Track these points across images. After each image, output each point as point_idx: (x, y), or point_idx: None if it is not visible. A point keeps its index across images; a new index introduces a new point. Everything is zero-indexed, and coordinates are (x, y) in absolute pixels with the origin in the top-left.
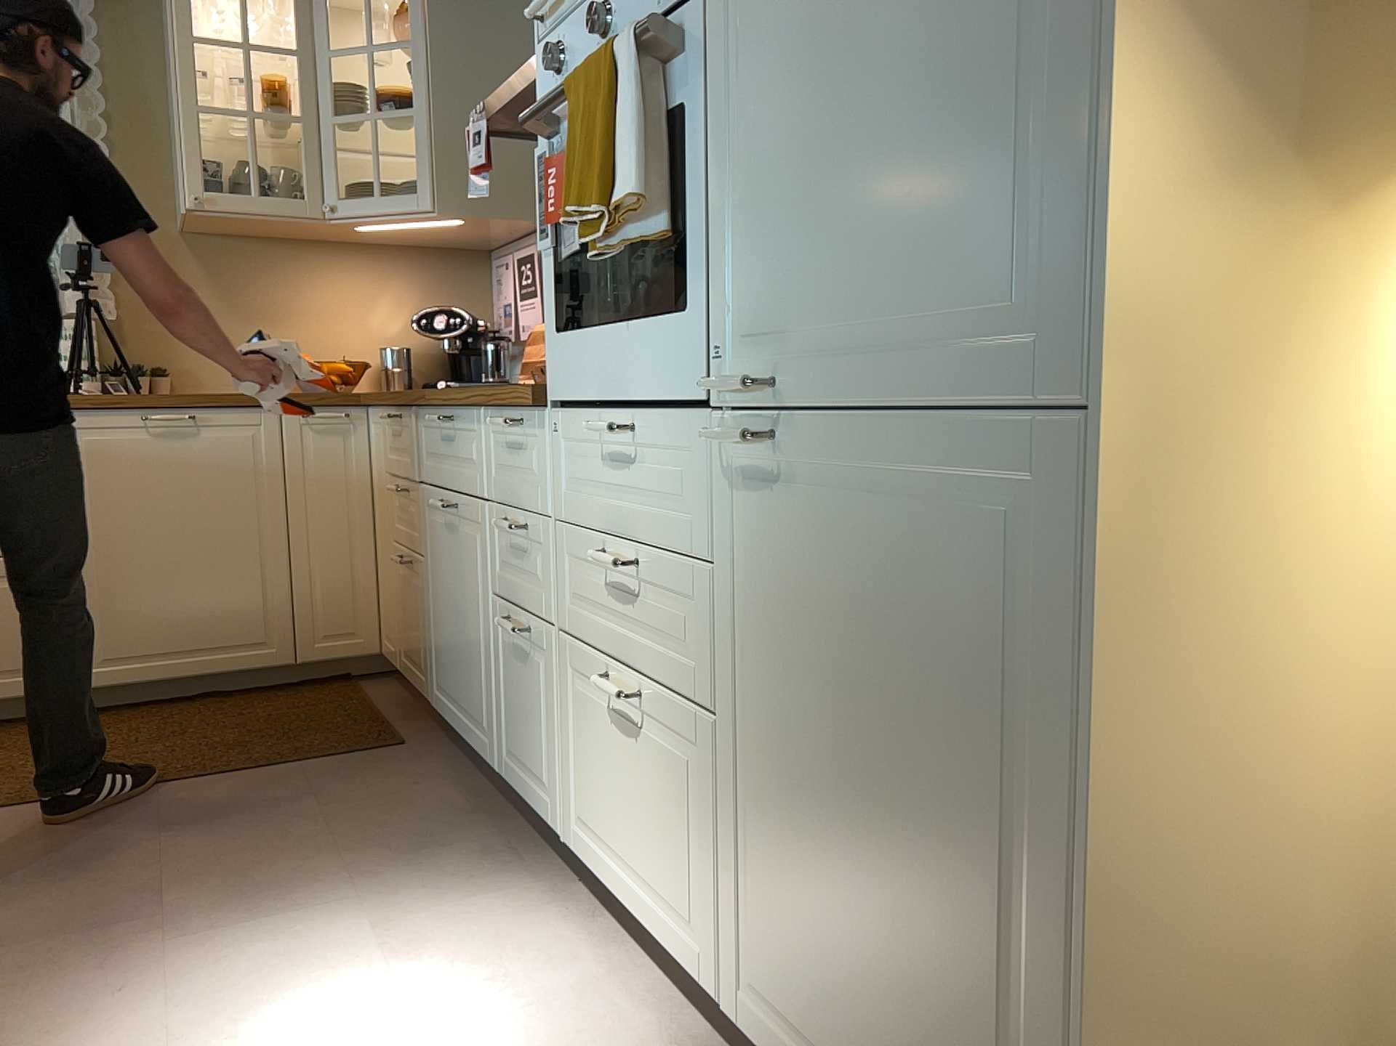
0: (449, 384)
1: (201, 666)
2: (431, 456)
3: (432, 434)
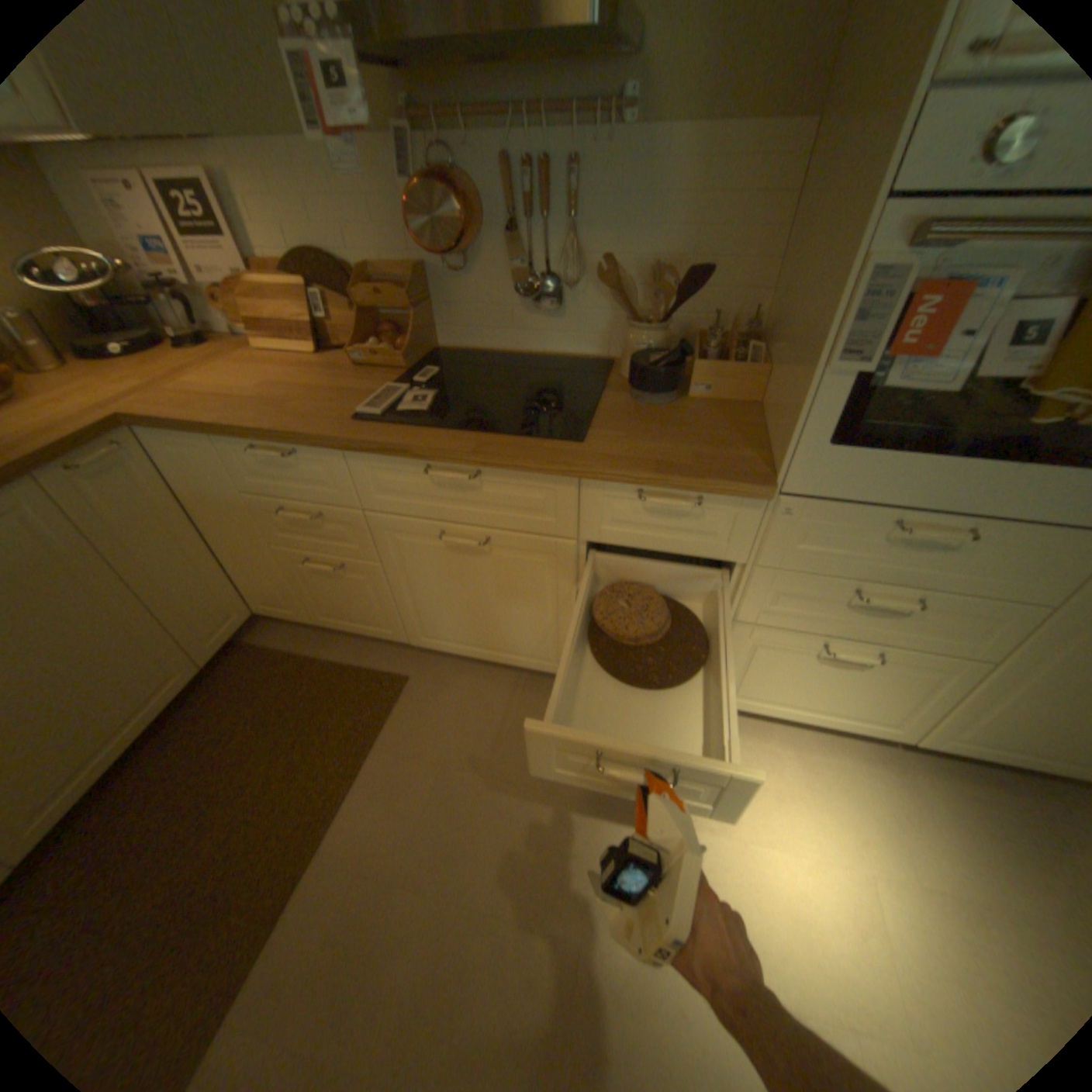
0: (129, 348)
1: (129, 737)
2: (398, 493)
3: (402, 477)
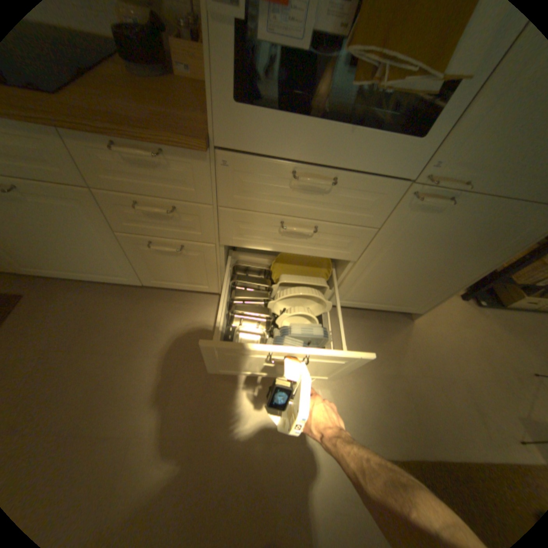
0: None
1: None
2: None
3: None
